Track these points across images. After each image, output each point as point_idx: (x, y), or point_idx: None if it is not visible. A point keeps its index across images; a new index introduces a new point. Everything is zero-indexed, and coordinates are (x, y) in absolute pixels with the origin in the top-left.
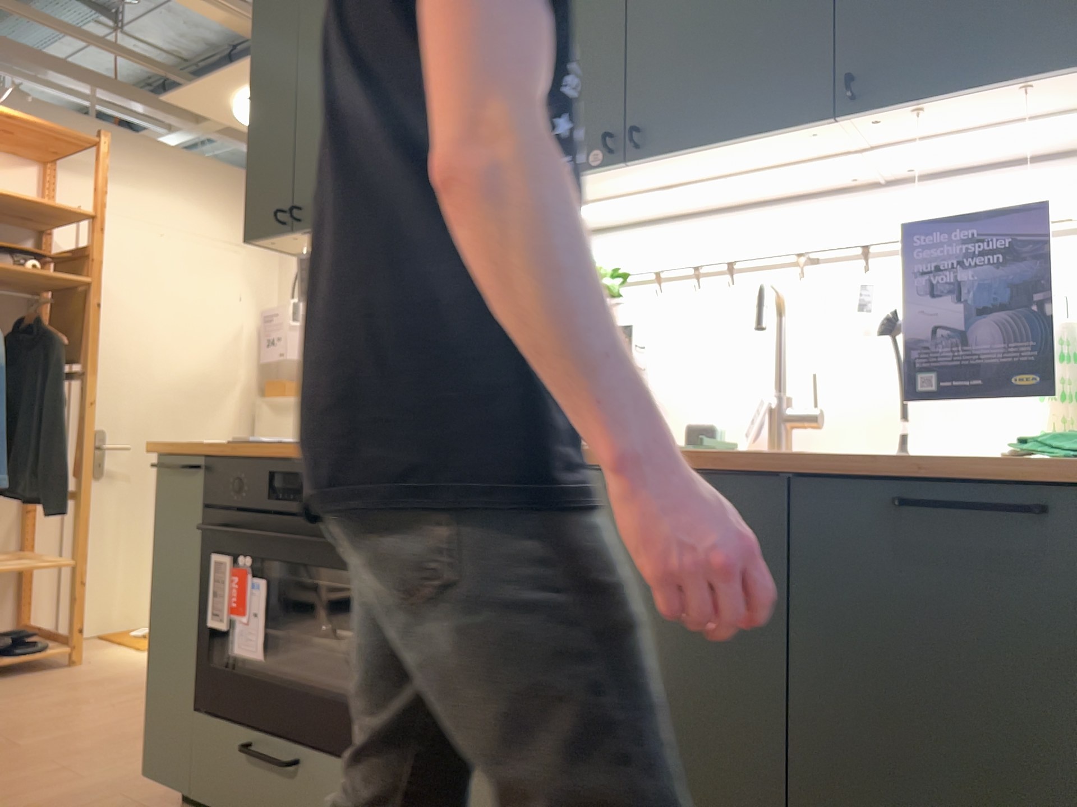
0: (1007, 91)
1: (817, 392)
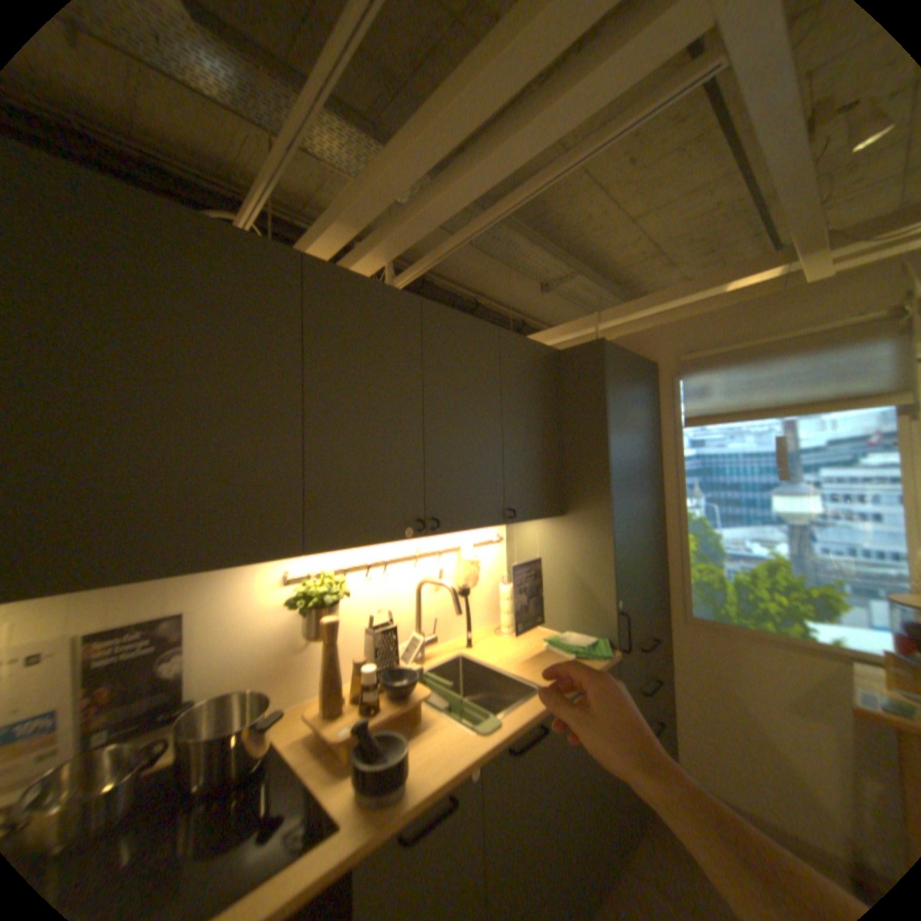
0: (535, 519)
1: (436, 627)
